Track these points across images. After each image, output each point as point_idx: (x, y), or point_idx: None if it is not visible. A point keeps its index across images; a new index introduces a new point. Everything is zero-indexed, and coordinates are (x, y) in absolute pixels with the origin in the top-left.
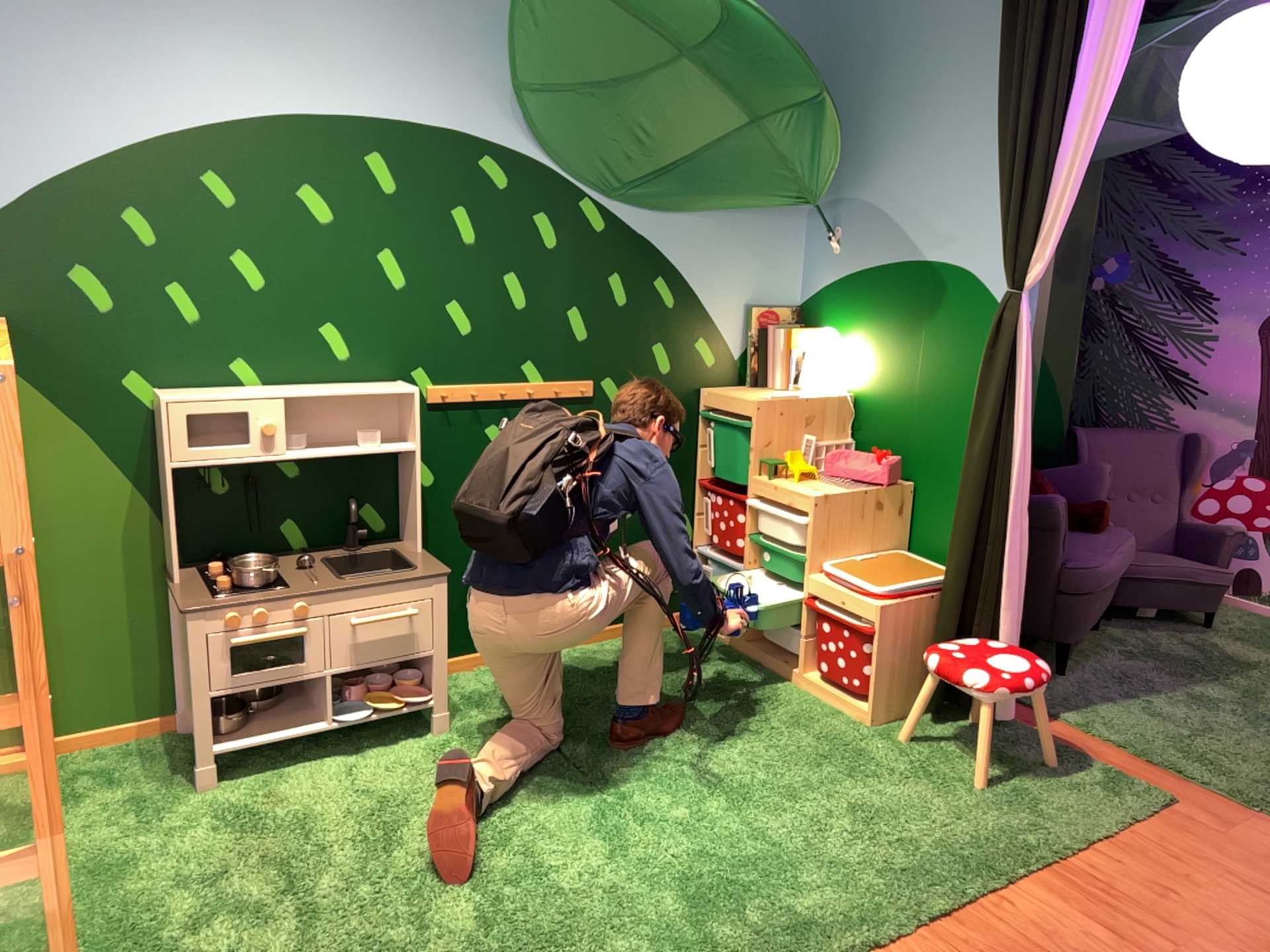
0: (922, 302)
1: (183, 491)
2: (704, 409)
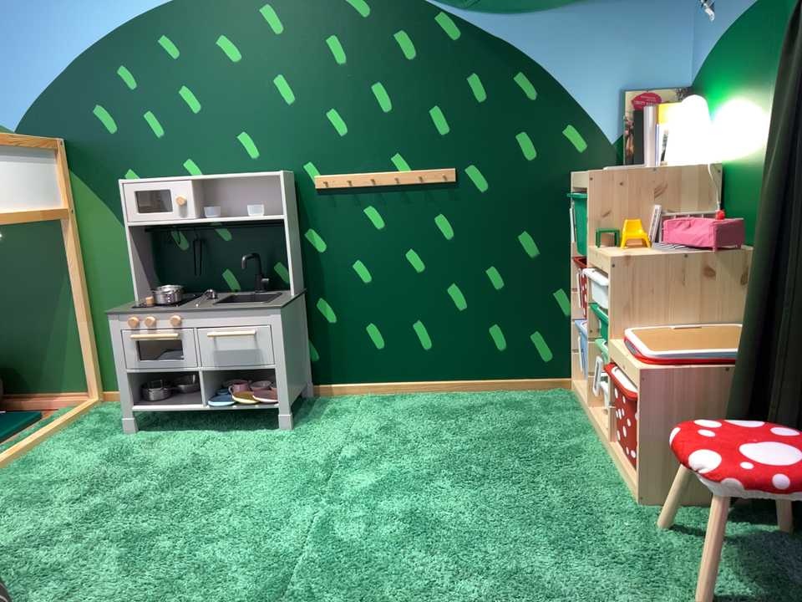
0: (777, 30)
1: (156, 246)
2: (576, 189)
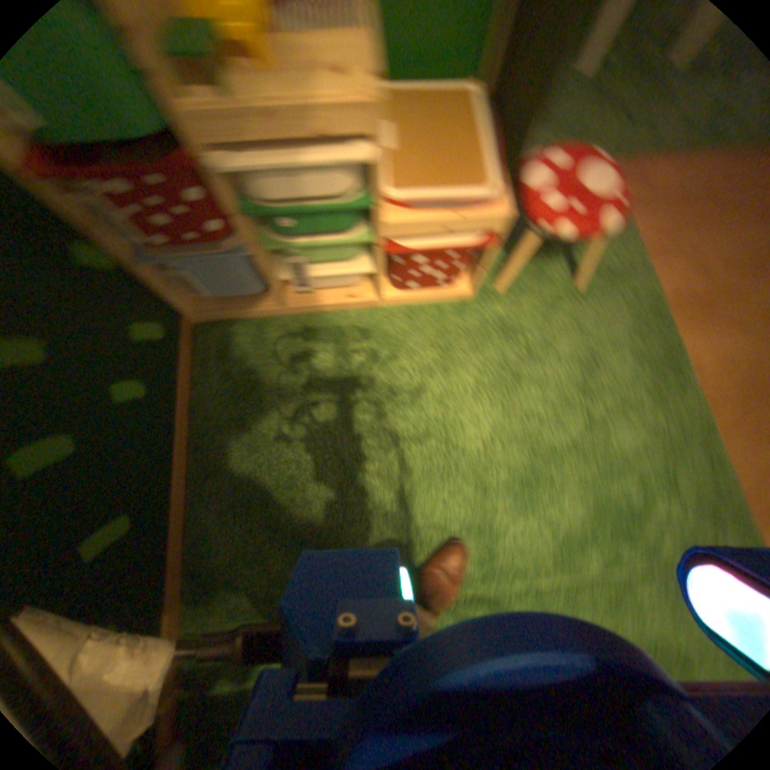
0: None
1: None
2: None
